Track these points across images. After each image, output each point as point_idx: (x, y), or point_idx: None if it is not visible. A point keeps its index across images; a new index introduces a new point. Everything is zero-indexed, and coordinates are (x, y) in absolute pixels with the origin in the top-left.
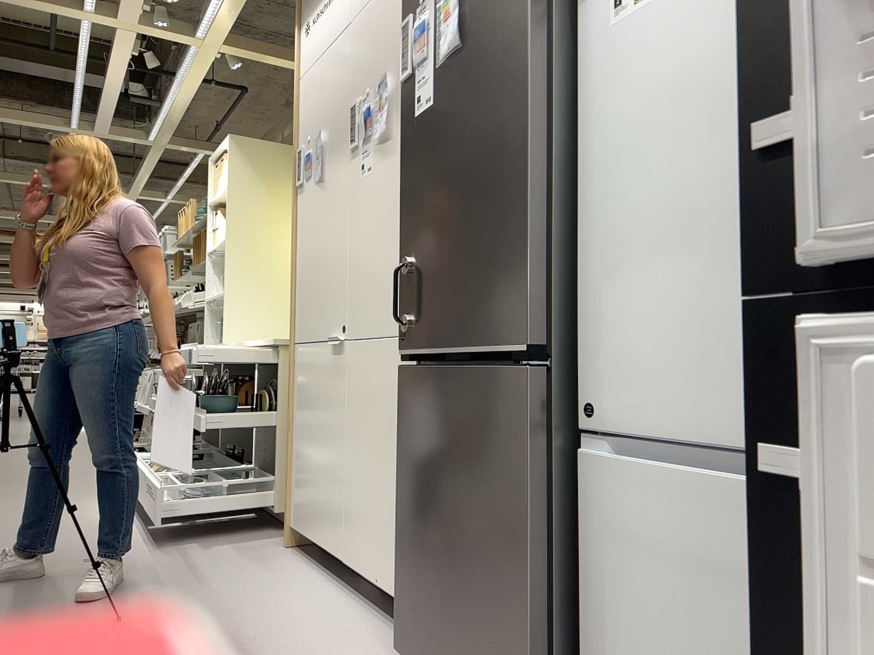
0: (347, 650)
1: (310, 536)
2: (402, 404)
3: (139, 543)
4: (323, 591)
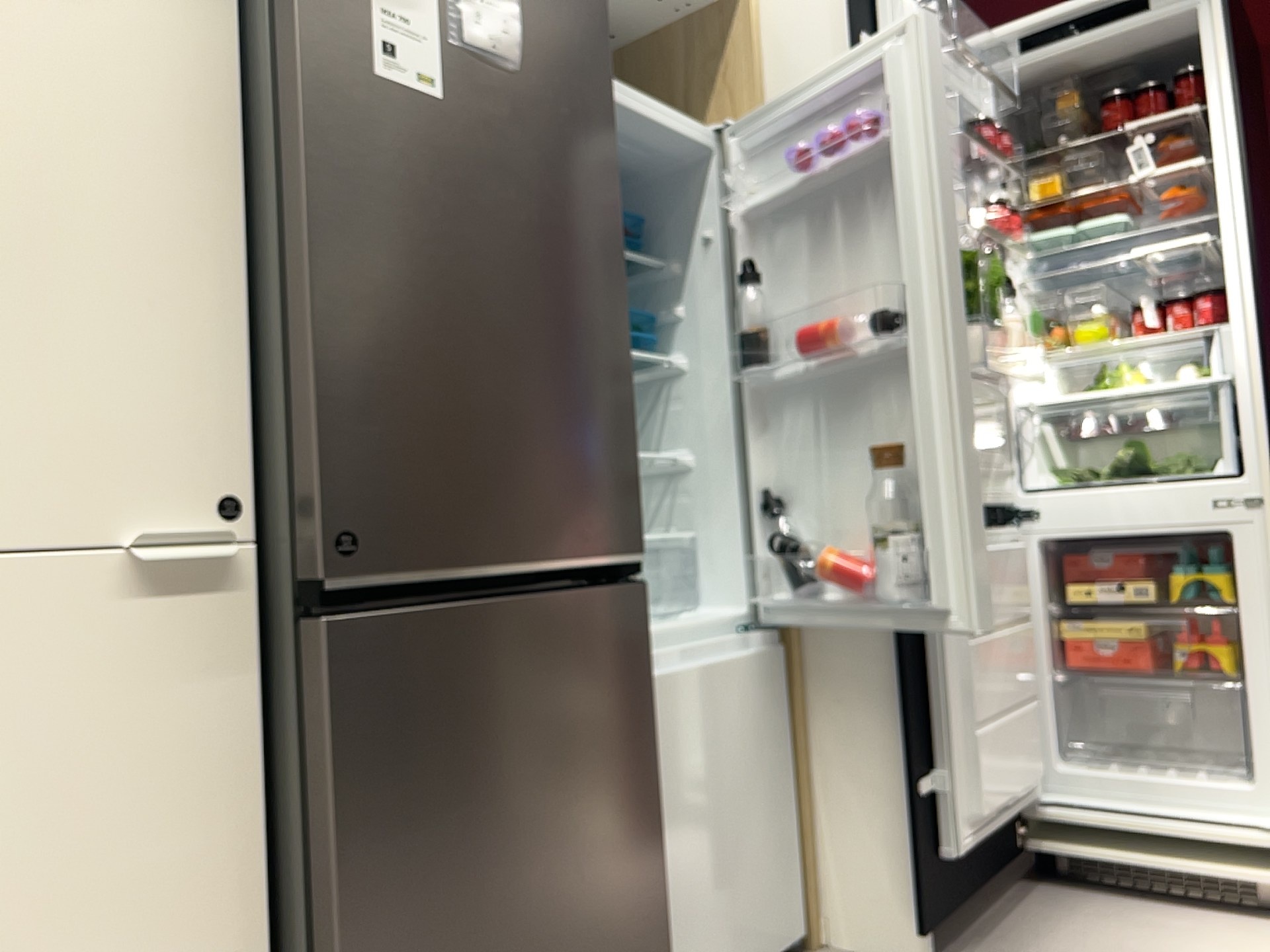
0: None
1: None
2: (345, 705)
3: None
4: None
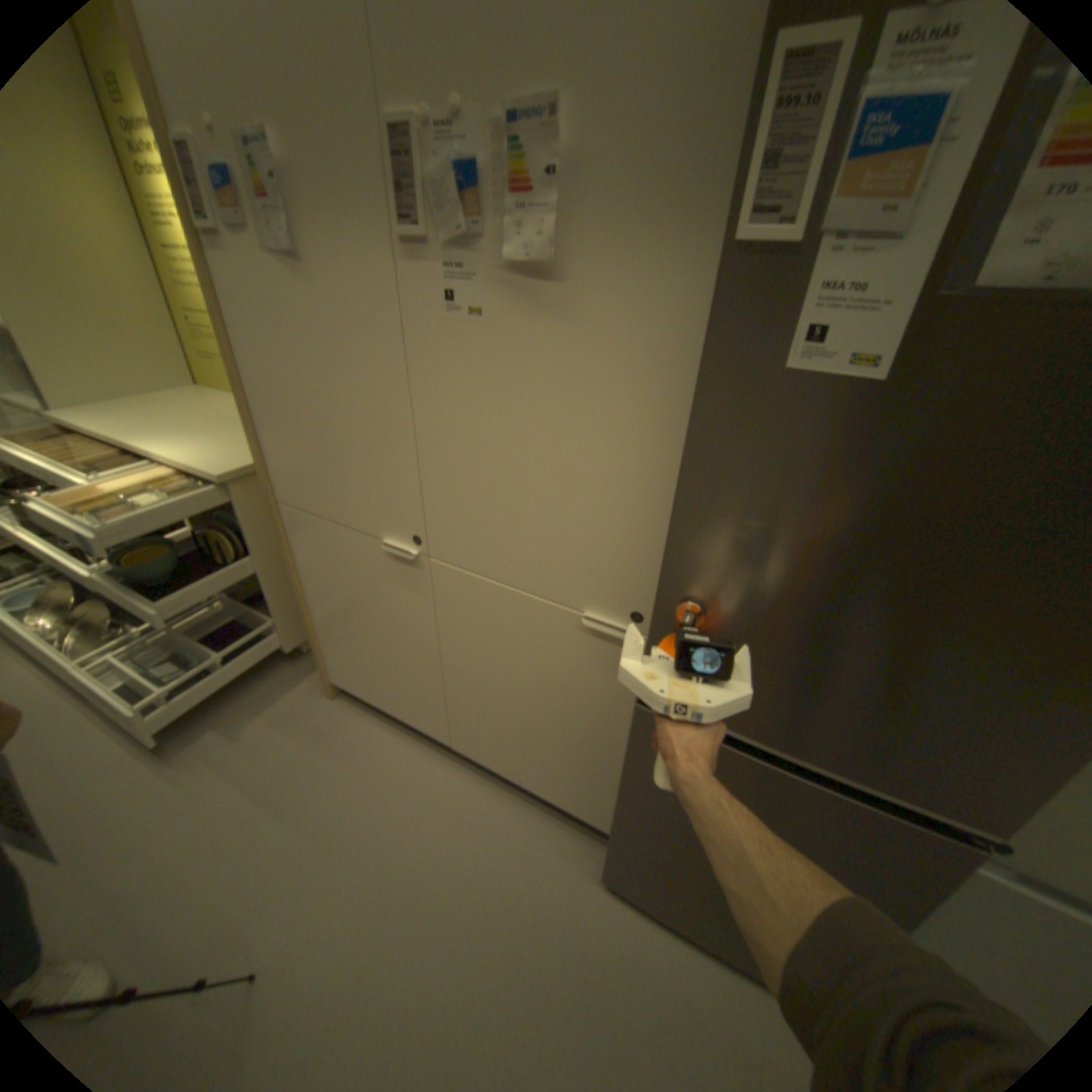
0: (541, 880)
1: (378, 704)
2: (643, 740)
3: (125, 759)
4: (435, 774)
